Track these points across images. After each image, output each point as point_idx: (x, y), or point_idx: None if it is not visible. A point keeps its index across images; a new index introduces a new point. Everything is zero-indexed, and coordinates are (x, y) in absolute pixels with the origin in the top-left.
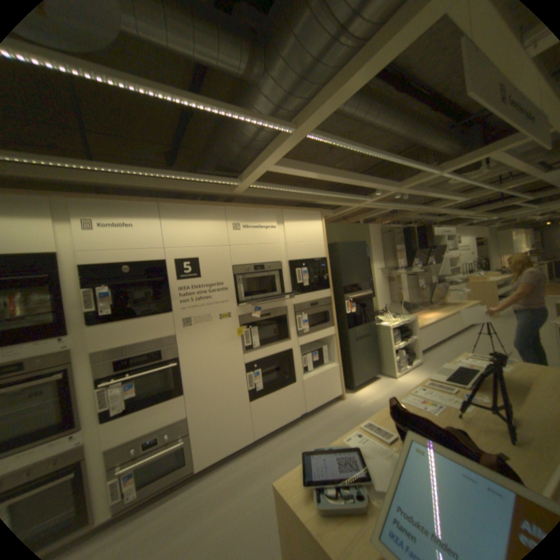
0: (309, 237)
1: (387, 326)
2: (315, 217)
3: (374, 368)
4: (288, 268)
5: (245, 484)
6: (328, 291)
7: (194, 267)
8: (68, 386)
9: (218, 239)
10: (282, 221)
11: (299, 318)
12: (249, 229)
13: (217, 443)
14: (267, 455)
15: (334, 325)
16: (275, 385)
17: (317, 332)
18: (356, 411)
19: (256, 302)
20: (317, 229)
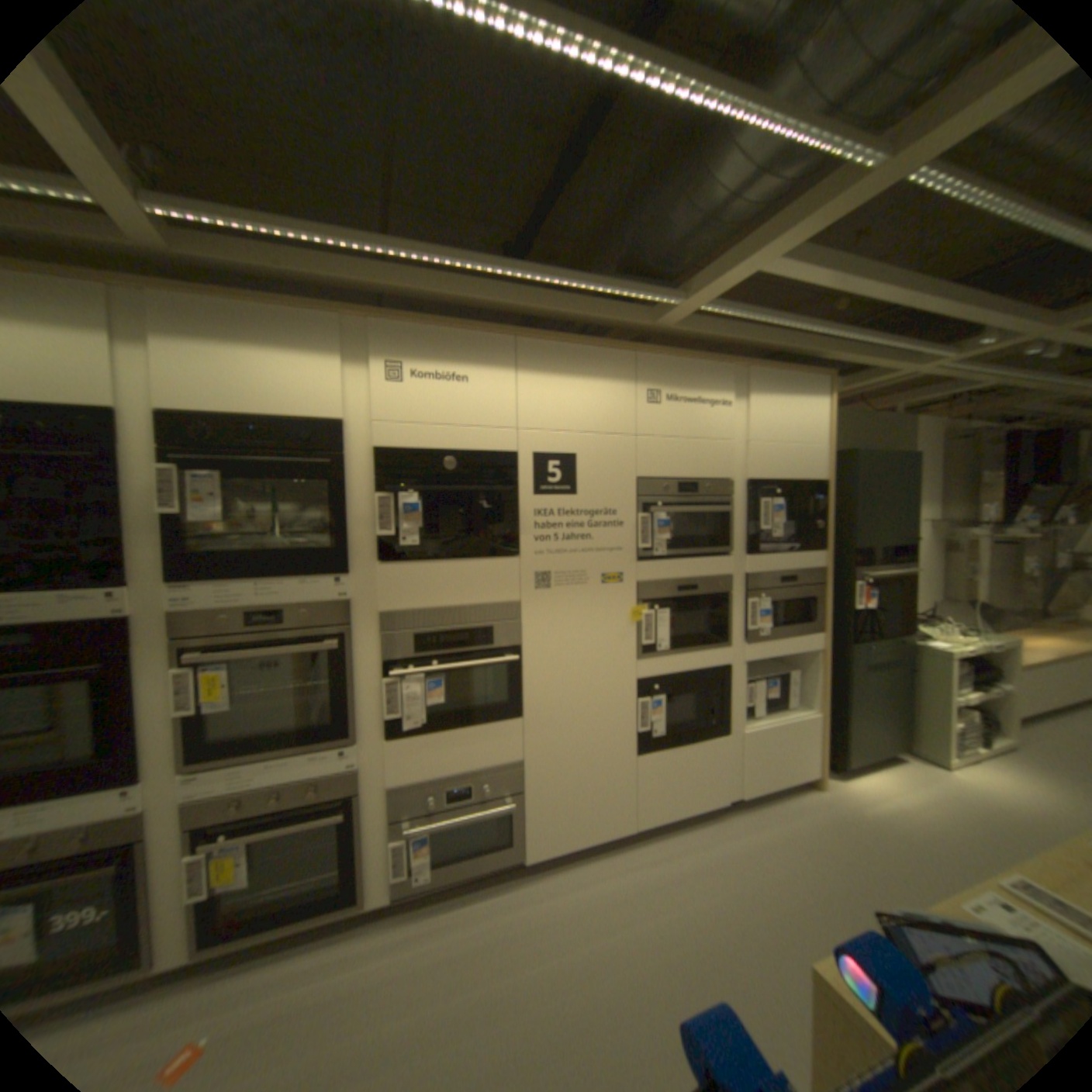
0: (798, 432)
1: (945, 652)
2: (816, 388)
3: (898, 738)
4: (744, 495)
5: (622, 912)
6: (822, 556)
7: (565, 473)
8: (338, 664)
9: (615, 421)
10: (745, 392)
11: (754, 605)
12: (677, 404)
13: (570, 821)
14: (662, 866)
15: (826, 631)
16: (688, 734)
17: (786, 639)
18: (855, 821)
19: (671, 560)
20: (819, 416)
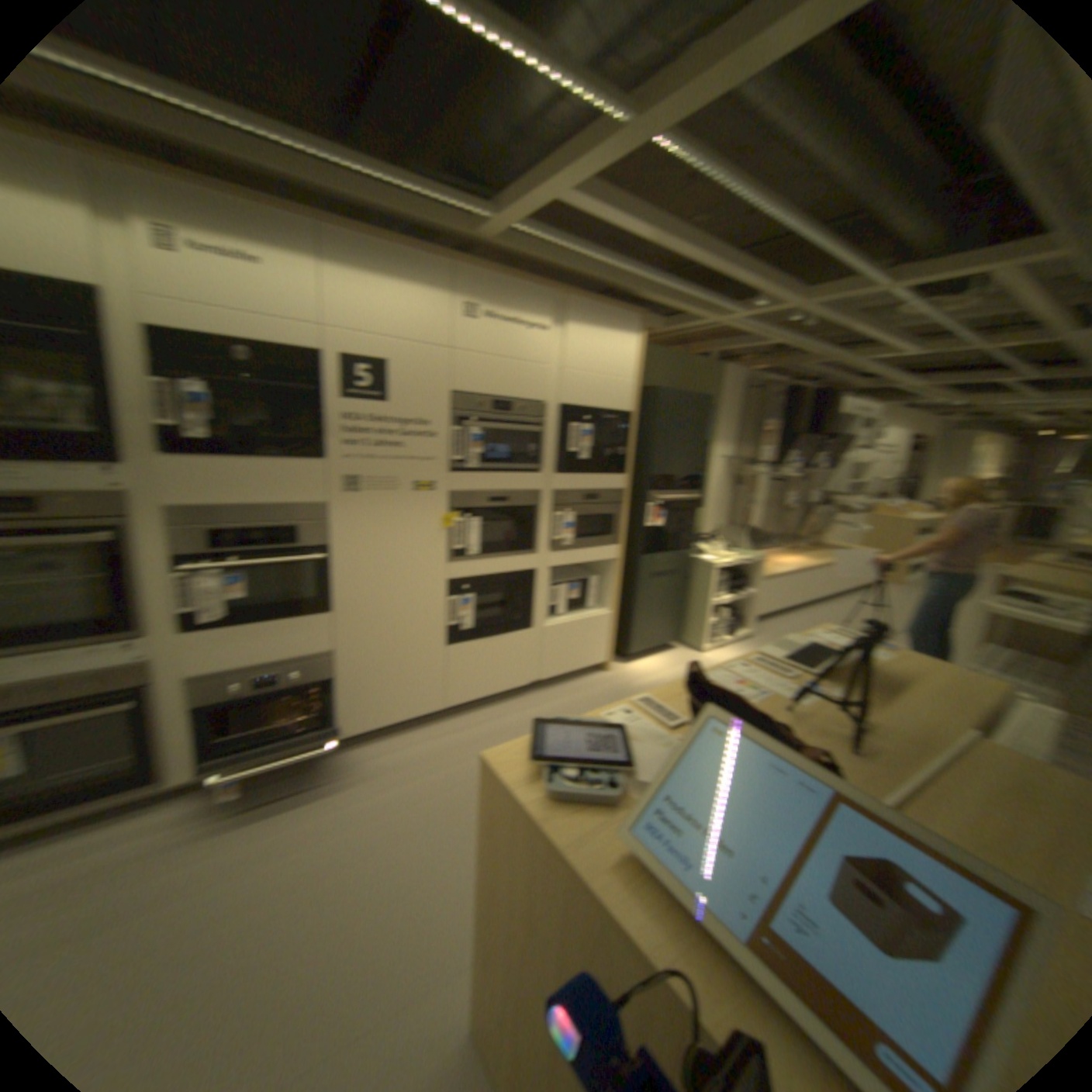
0: (604, 366)
1: (706, 563)
2: (624, 326)
3: (666, 630)
4: (552, 419)
5: (416, 769)
6: (617, 479)
7: (371, 379)
8: (109, 561)
9: (425, 331)
10: (559, 320)
11: (555, 519)
12: (490, 323)
13: (375, 703)
14: (459, 733)
15: (615, 543)
16: (490, 627)
17: (581, 549)
18: (620, 691)
19: (480, 474)
20: (624, 353)
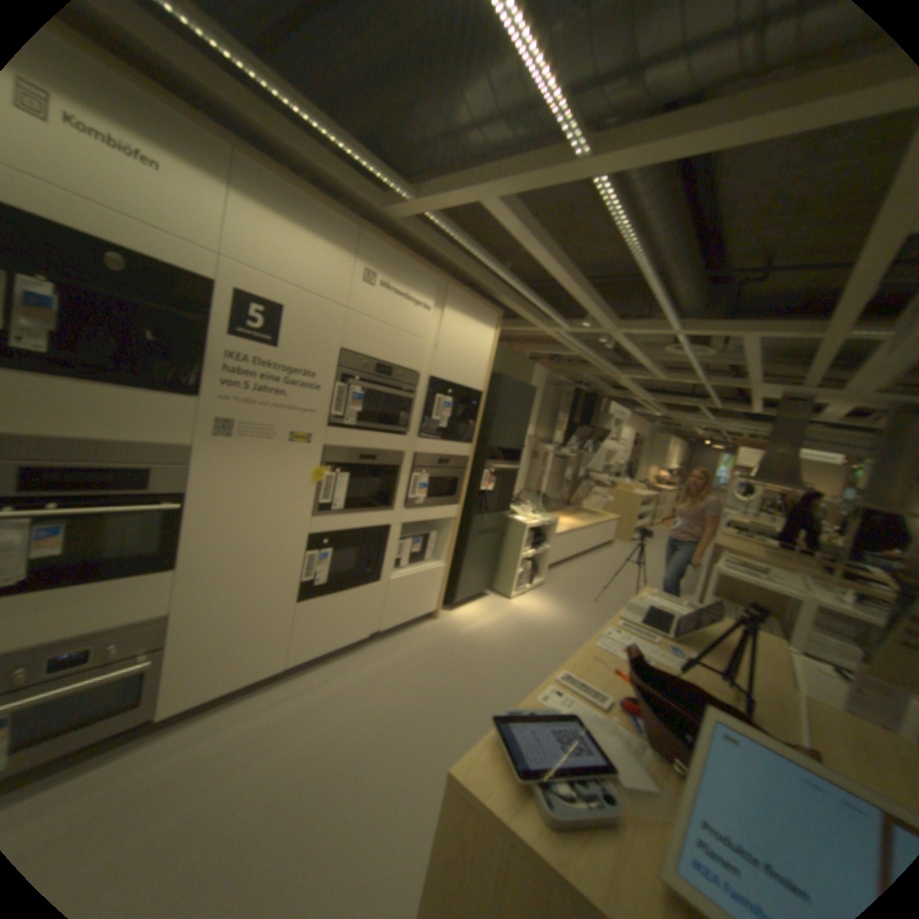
0: (472, 350)
1: (523, 523)
2: (490, 320)
3: (487, 579)
4: (427, 389)
5: (263, 743)
6: (469, 447)
7: (273, 322)
8: None
9: (333, 287)
10: (444, 304)
11: (417, 478)
12: (391, 293)
13: (219, 668)
14: (306, 695)
15: (461, 503)
16: (347, 581)
17: (434, 507)
18: (454, 638)
19: (361, 430)
20: (487, 342)
